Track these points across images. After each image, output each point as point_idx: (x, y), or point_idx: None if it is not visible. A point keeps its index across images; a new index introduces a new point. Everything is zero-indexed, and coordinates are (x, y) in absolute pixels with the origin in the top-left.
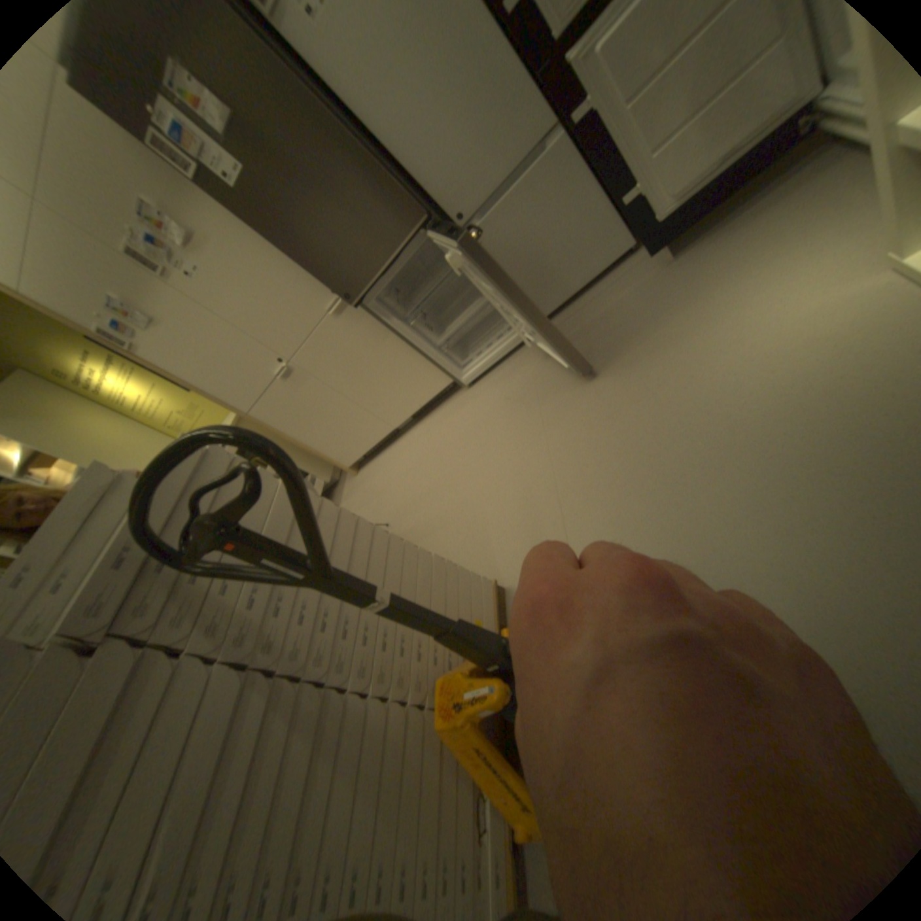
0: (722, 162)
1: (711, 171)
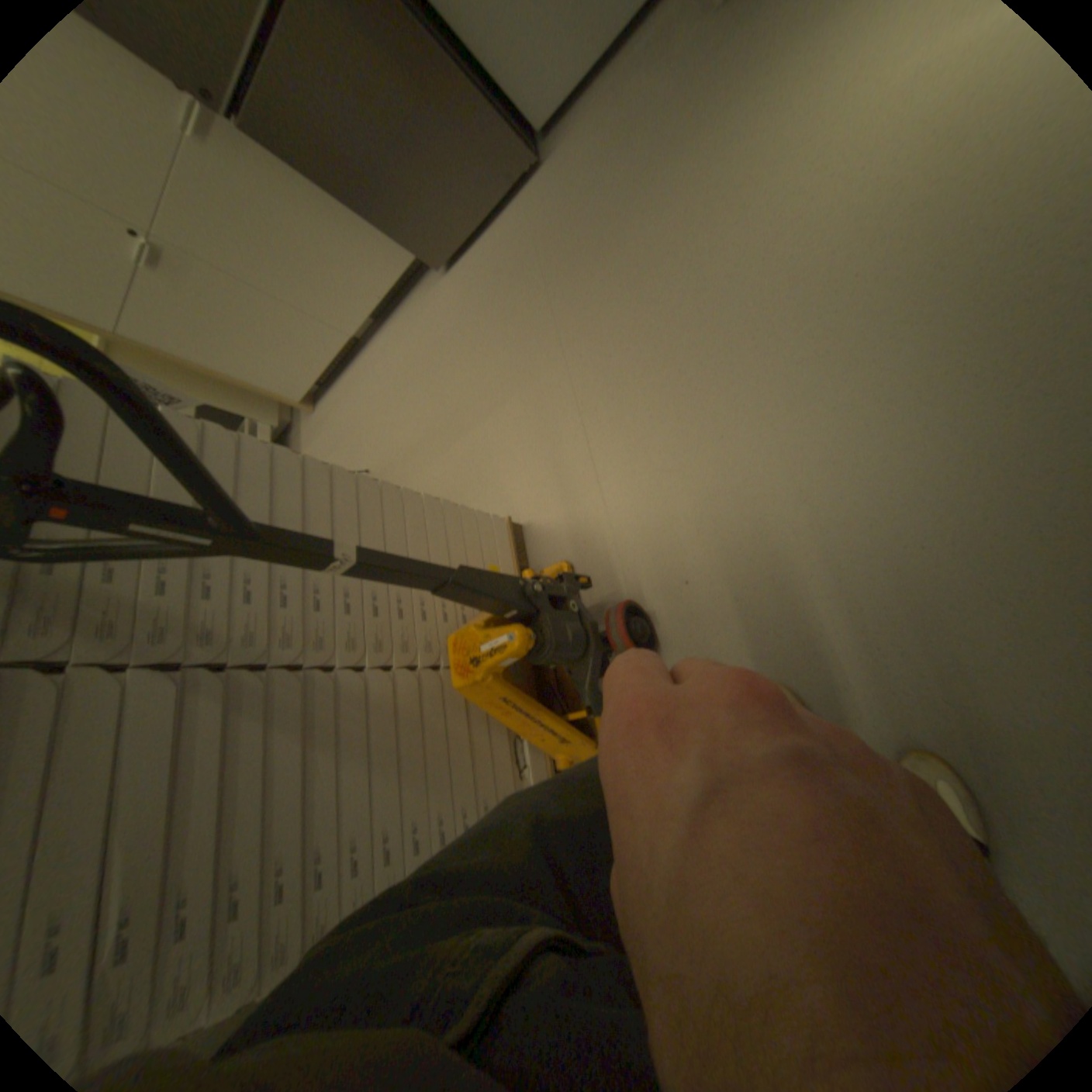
0: None
1: None
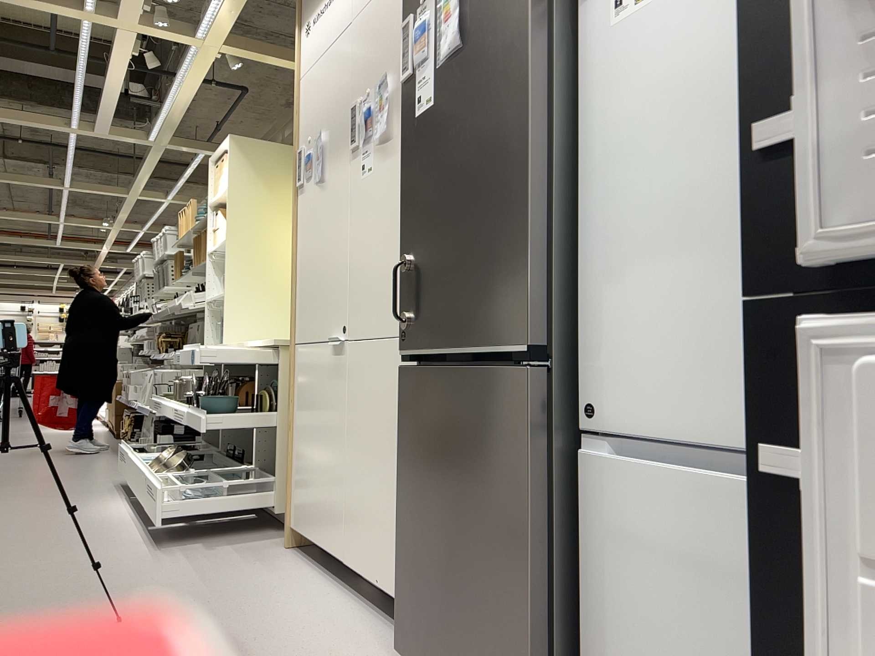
0: None
1: None
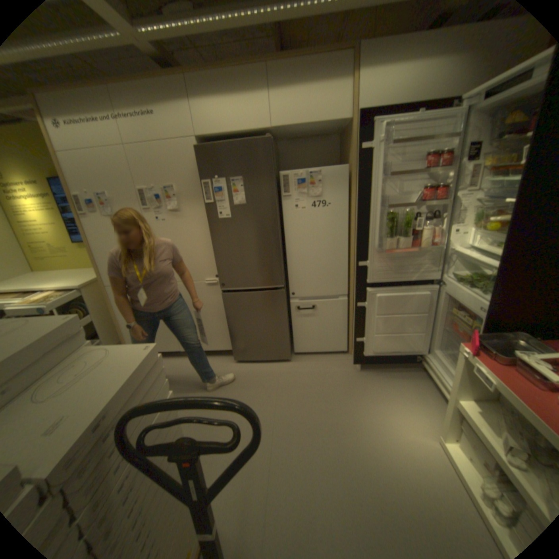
0: (392, 354)
1: (387, 354)
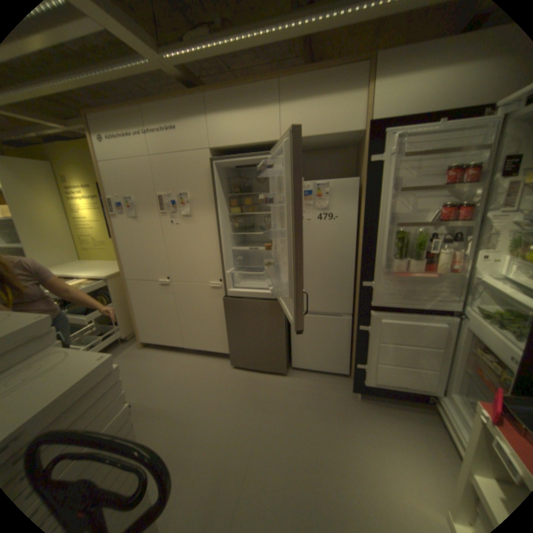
0: (398, 389)
1: (393, 388)
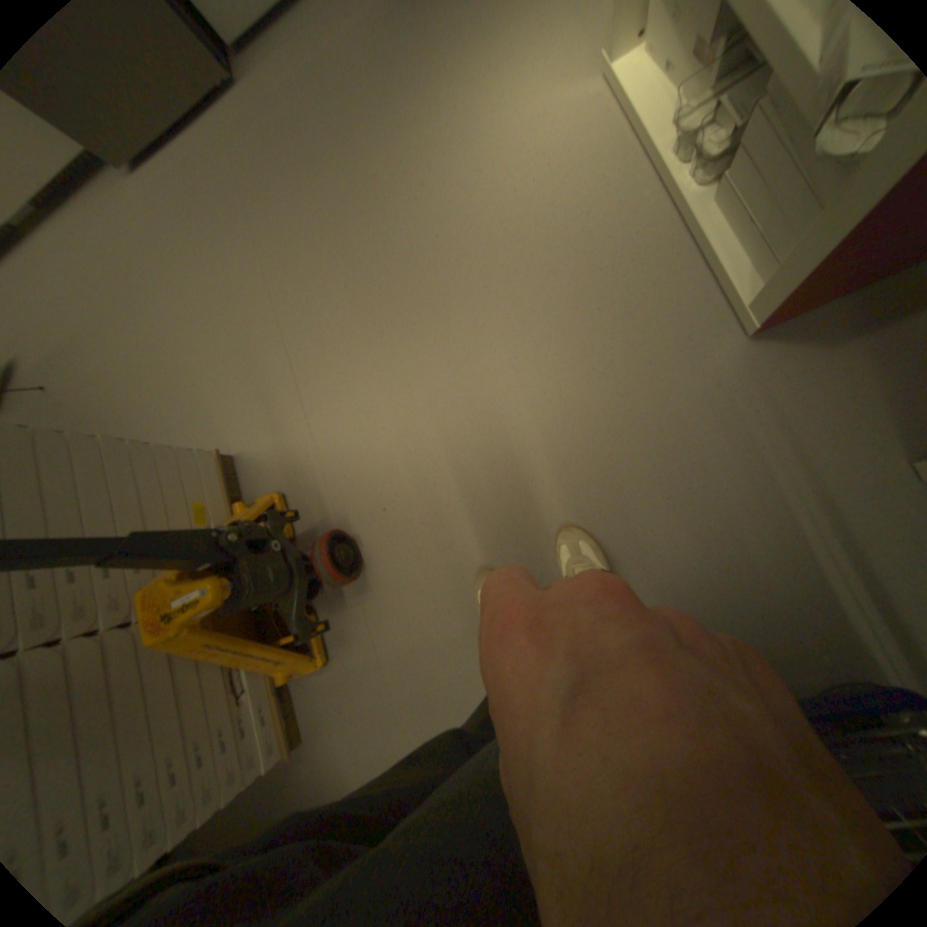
0: None
1: None
